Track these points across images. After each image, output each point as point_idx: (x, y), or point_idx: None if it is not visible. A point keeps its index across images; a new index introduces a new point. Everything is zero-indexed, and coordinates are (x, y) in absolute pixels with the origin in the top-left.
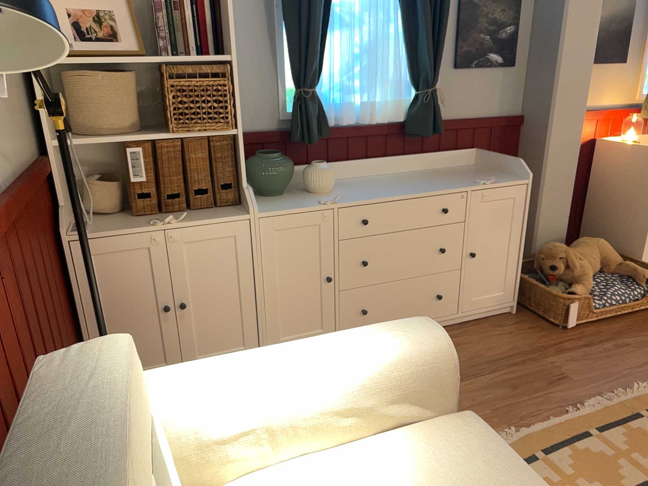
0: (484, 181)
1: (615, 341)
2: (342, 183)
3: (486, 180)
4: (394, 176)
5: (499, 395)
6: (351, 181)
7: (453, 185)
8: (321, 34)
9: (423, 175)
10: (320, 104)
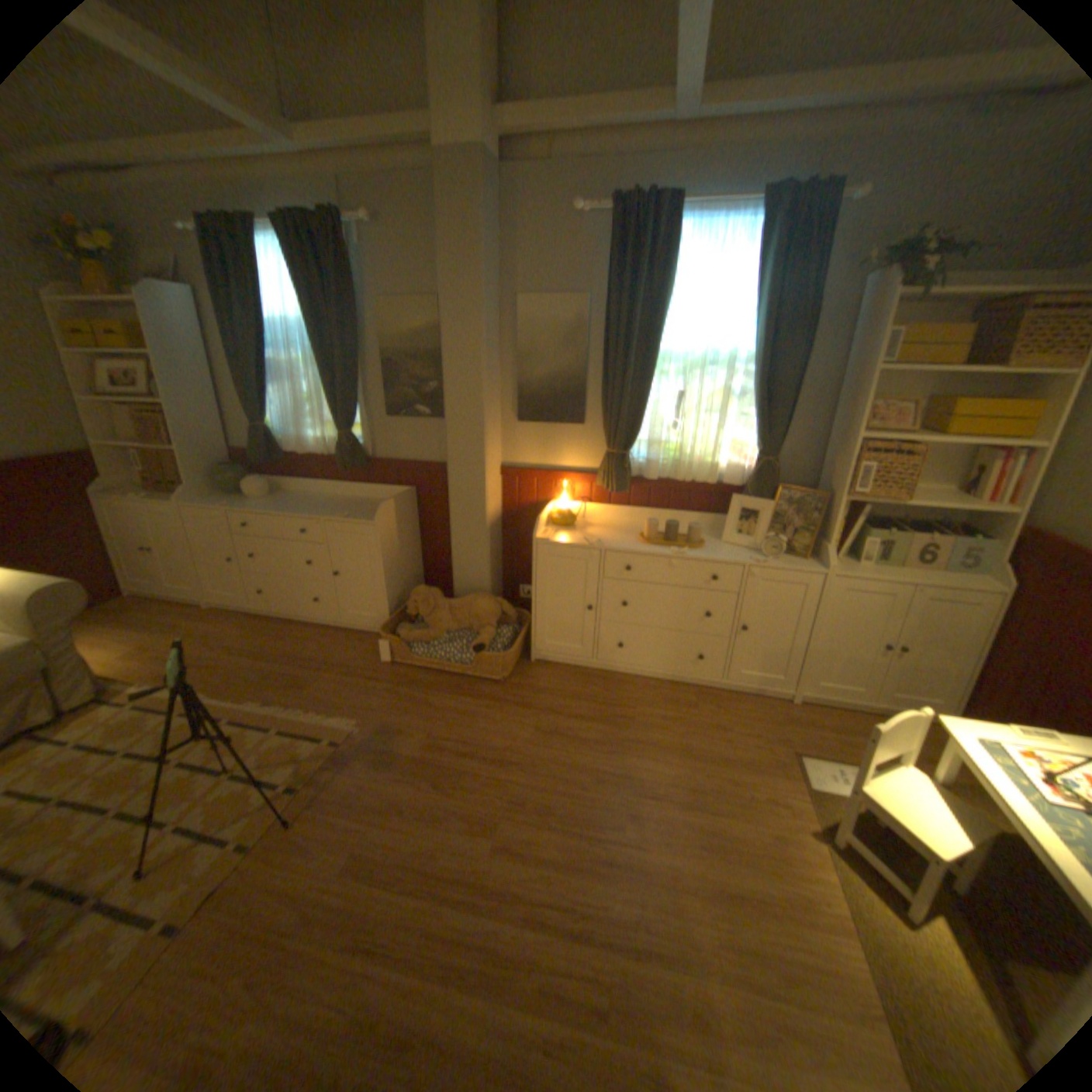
0: (339, 516)
1: (397, 686)
2: (290, 496)
3: (355, 516)
4: (331, 499)
5: (249, 678)
6: (297, 497)
7: (324, 514)
8: (250, 387)
9: (348, 502)
10: (266, 436)
